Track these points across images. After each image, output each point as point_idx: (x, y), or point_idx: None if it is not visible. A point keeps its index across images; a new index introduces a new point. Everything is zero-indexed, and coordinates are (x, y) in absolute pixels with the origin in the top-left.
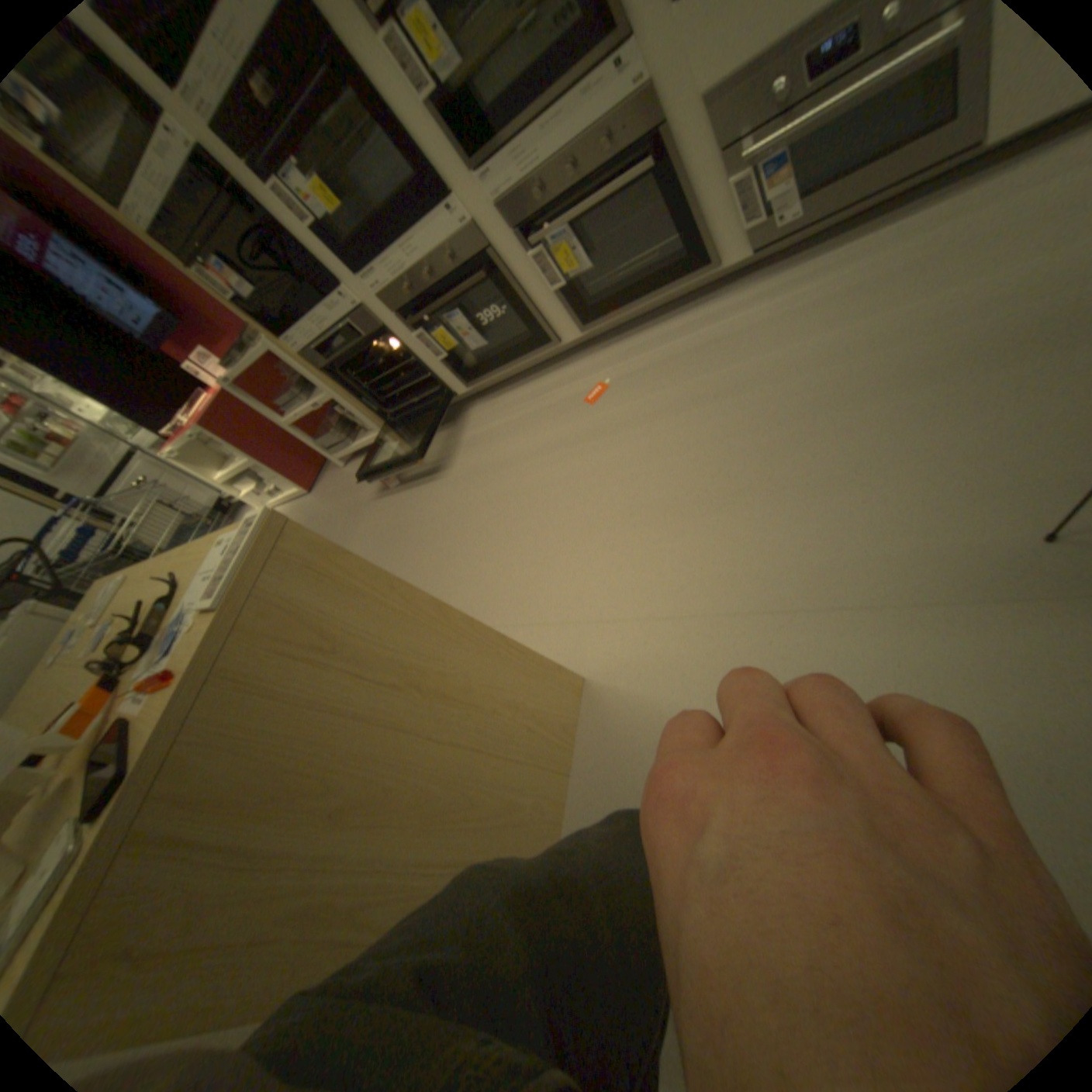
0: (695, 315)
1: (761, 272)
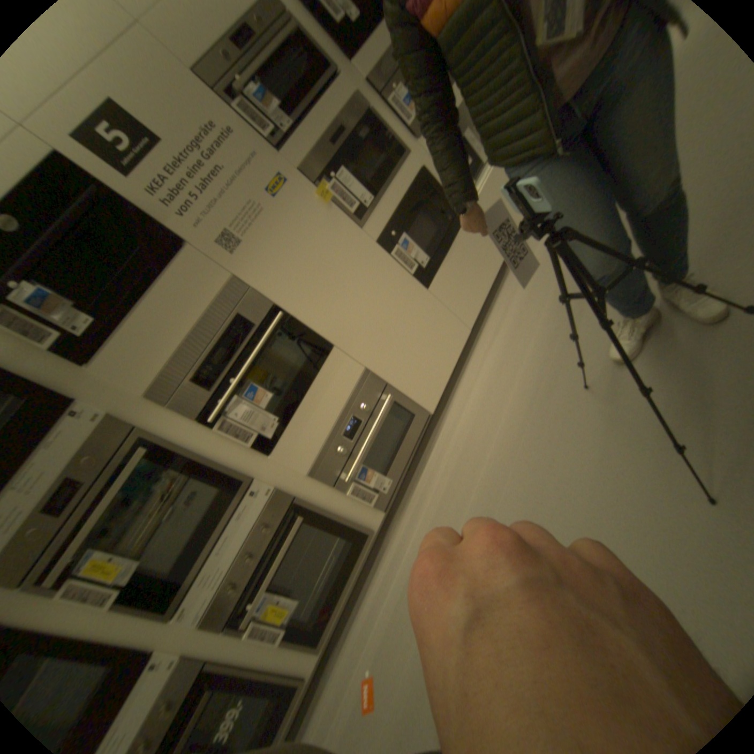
0: (385, 570)
1: (397, 518)
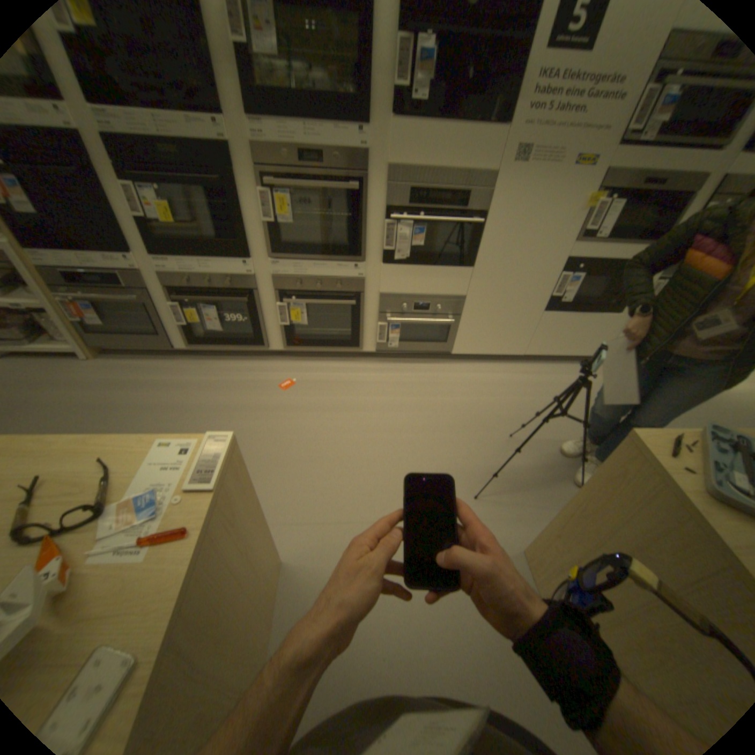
0: (343, 368)
1: (373, 362)
